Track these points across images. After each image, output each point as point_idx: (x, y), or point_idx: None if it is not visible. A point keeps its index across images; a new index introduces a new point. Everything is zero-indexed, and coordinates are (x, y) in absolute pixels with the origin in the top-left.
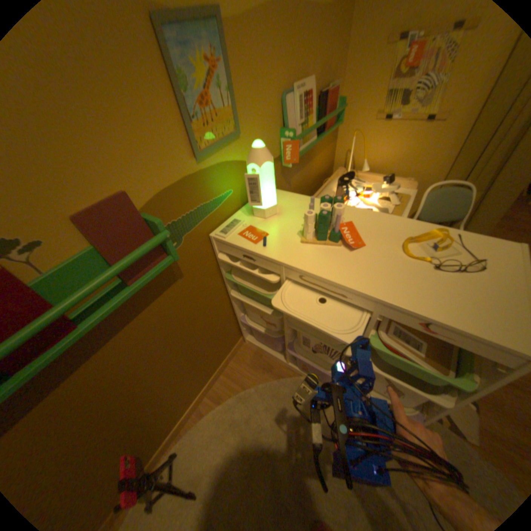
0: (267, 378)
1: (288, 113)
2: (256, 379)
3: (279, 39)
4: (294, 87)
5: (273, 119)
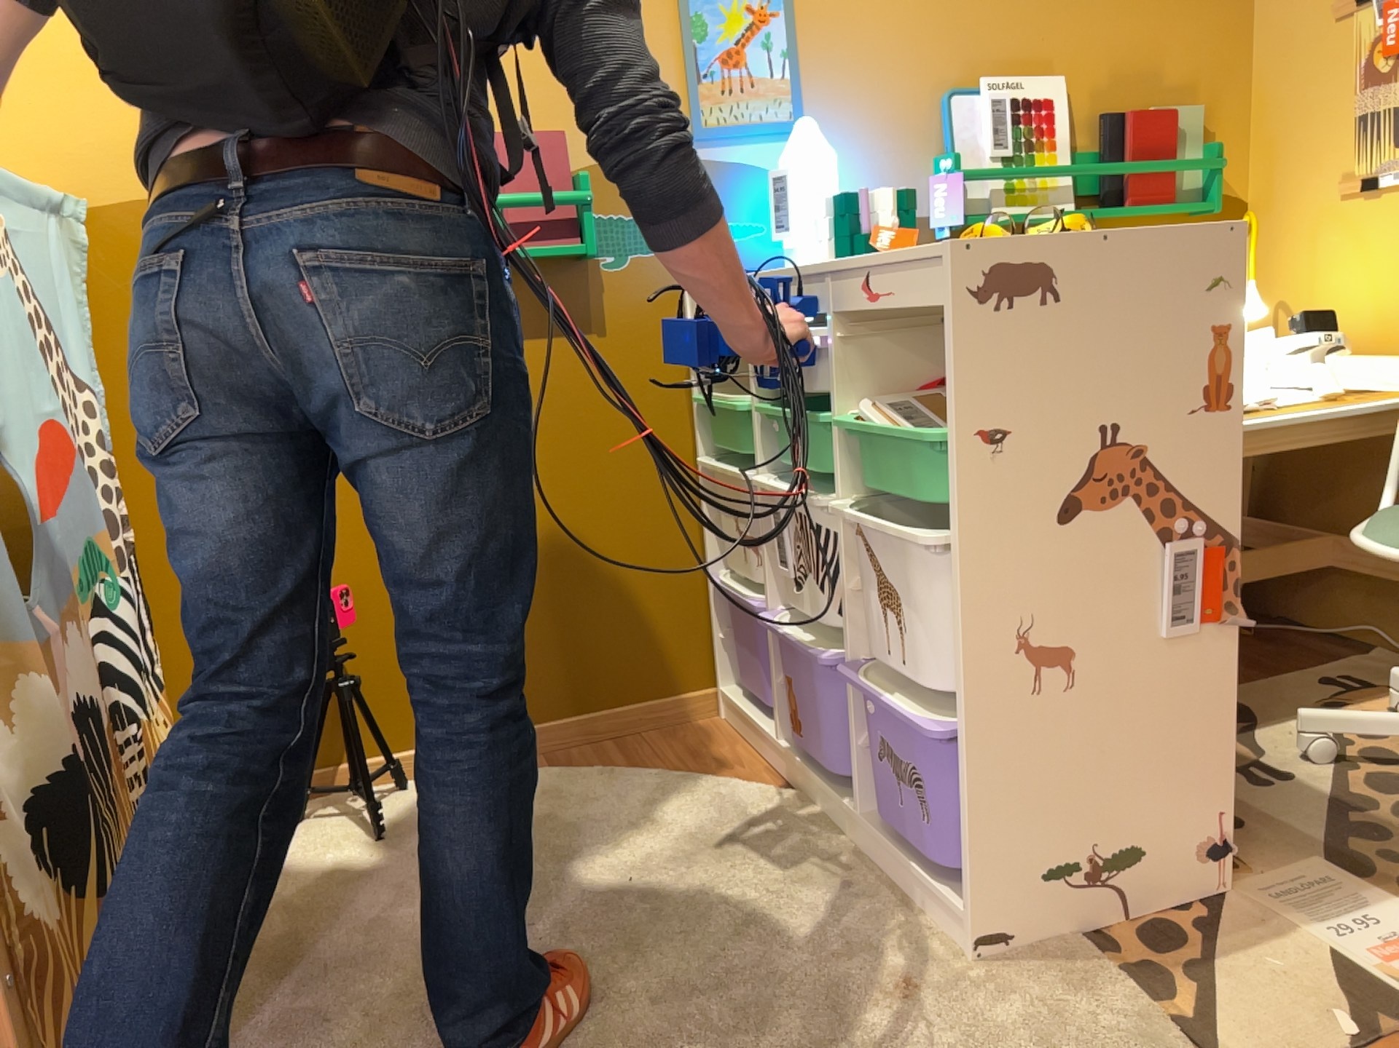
0: (705, 774)
1: (954, 133)
2: (675, 768)
3: (935, 9)
4: (978, 88)
5: (909, 136)
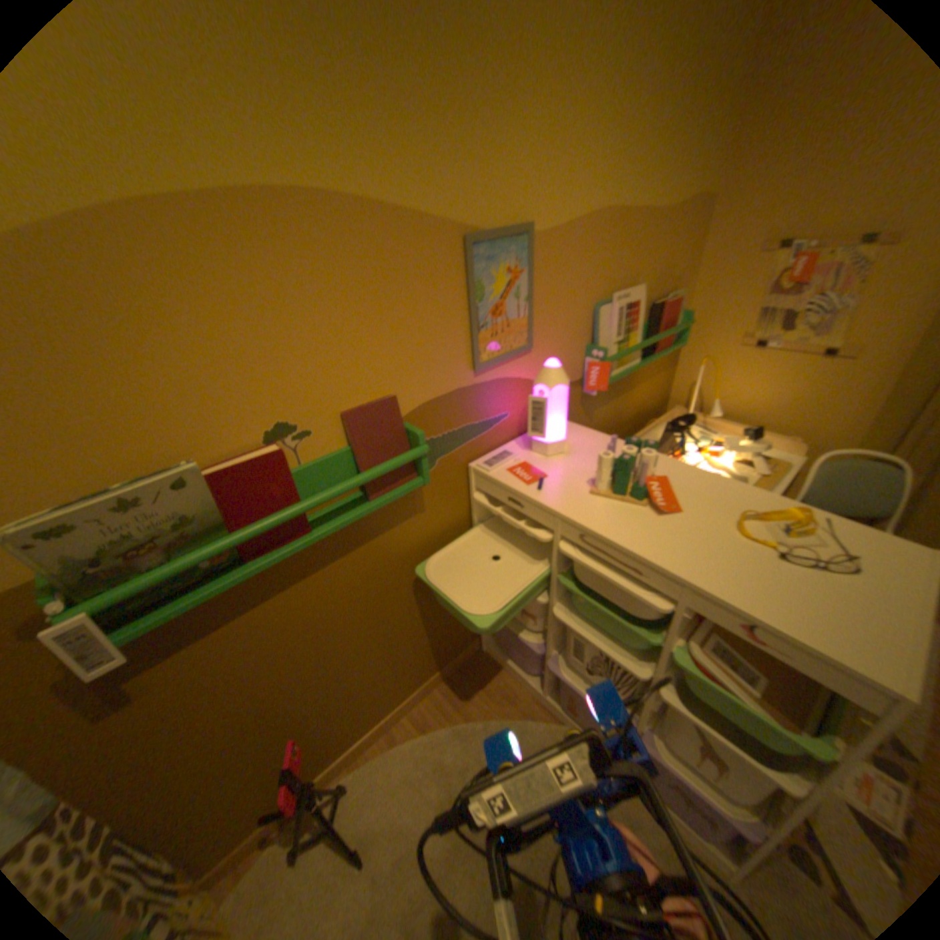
0: (508, 713)
1: (601, 329)
2: (489, 711)
3: (600, 248)
4: (614, 299)
5: (579, 334)
